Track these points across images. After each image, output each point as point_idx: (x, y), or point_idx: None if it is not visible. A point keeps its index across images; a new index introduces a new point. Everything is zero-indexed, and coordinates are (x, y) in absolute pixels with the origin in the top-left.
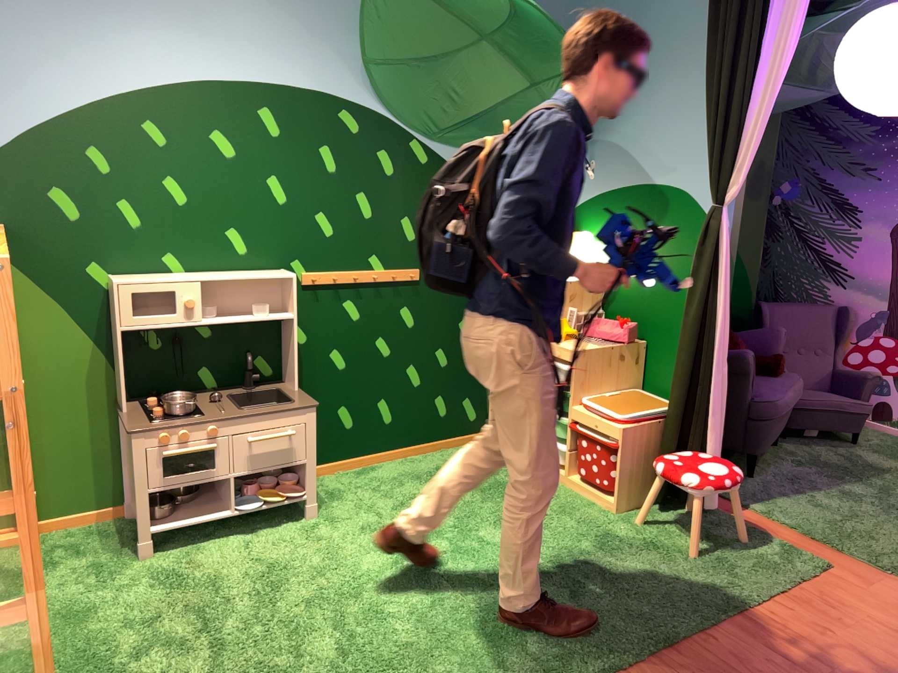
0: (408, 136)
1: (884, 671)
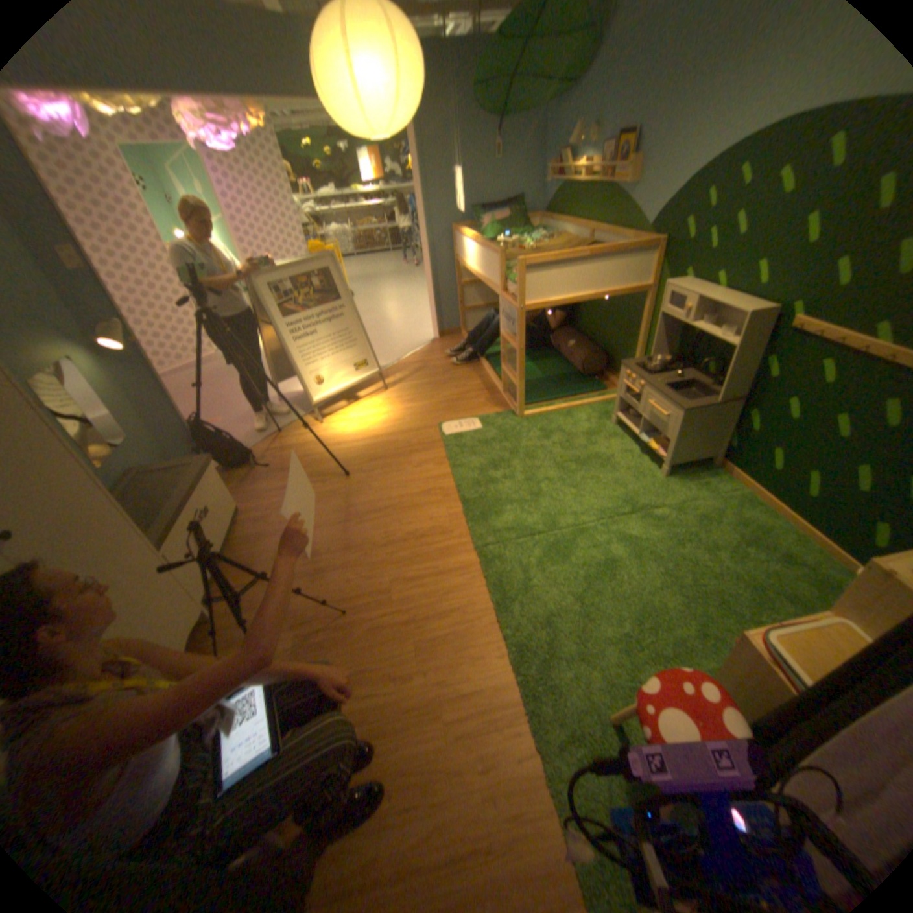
0: None
1: (410, 772)
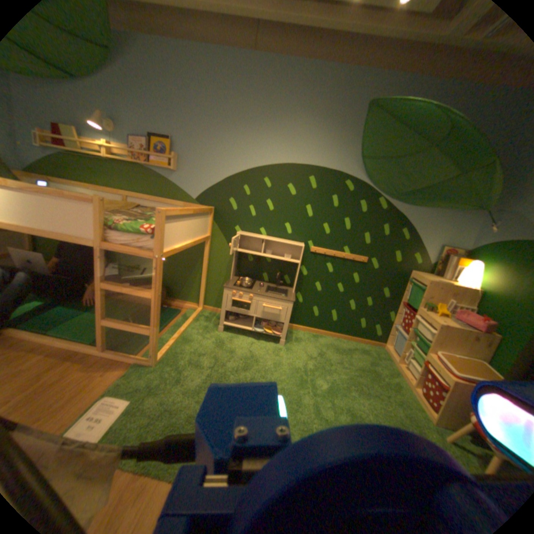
0: (377, 191)
1: None
